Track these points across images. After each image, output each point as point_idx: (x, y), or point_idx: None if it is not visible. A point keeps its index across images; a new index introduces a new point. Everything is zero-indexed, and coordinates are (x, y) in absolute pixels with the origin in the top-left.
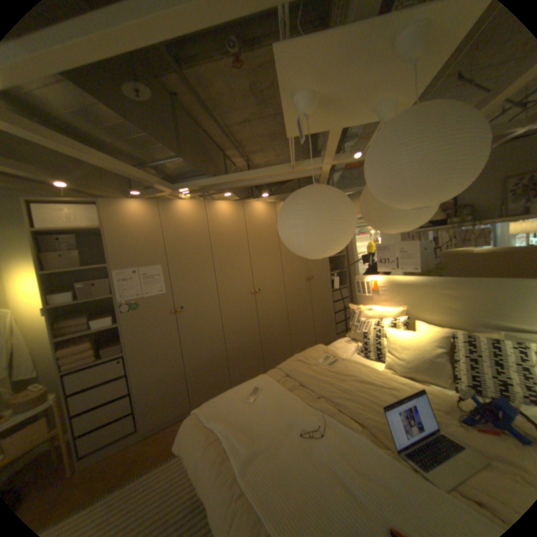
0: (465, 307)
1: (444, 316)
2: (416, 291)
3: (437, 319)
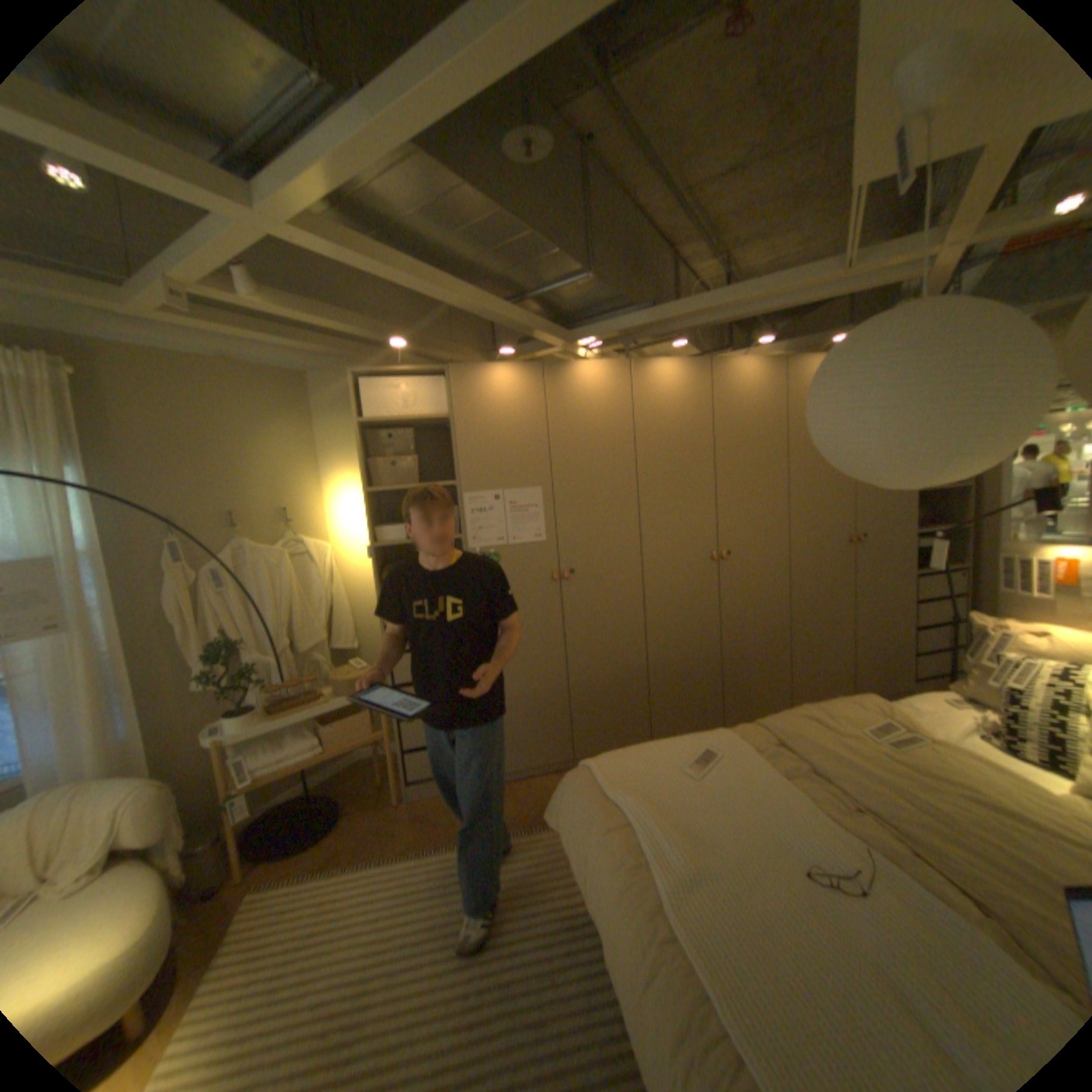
0: None
1: None
2: None
3: None
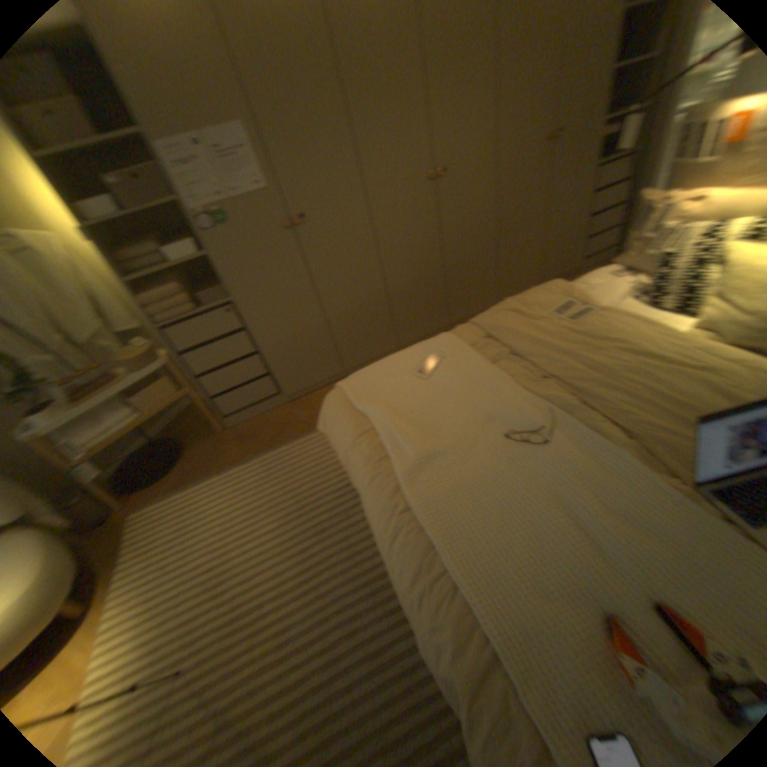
0: None
1: None
2: None
3: None
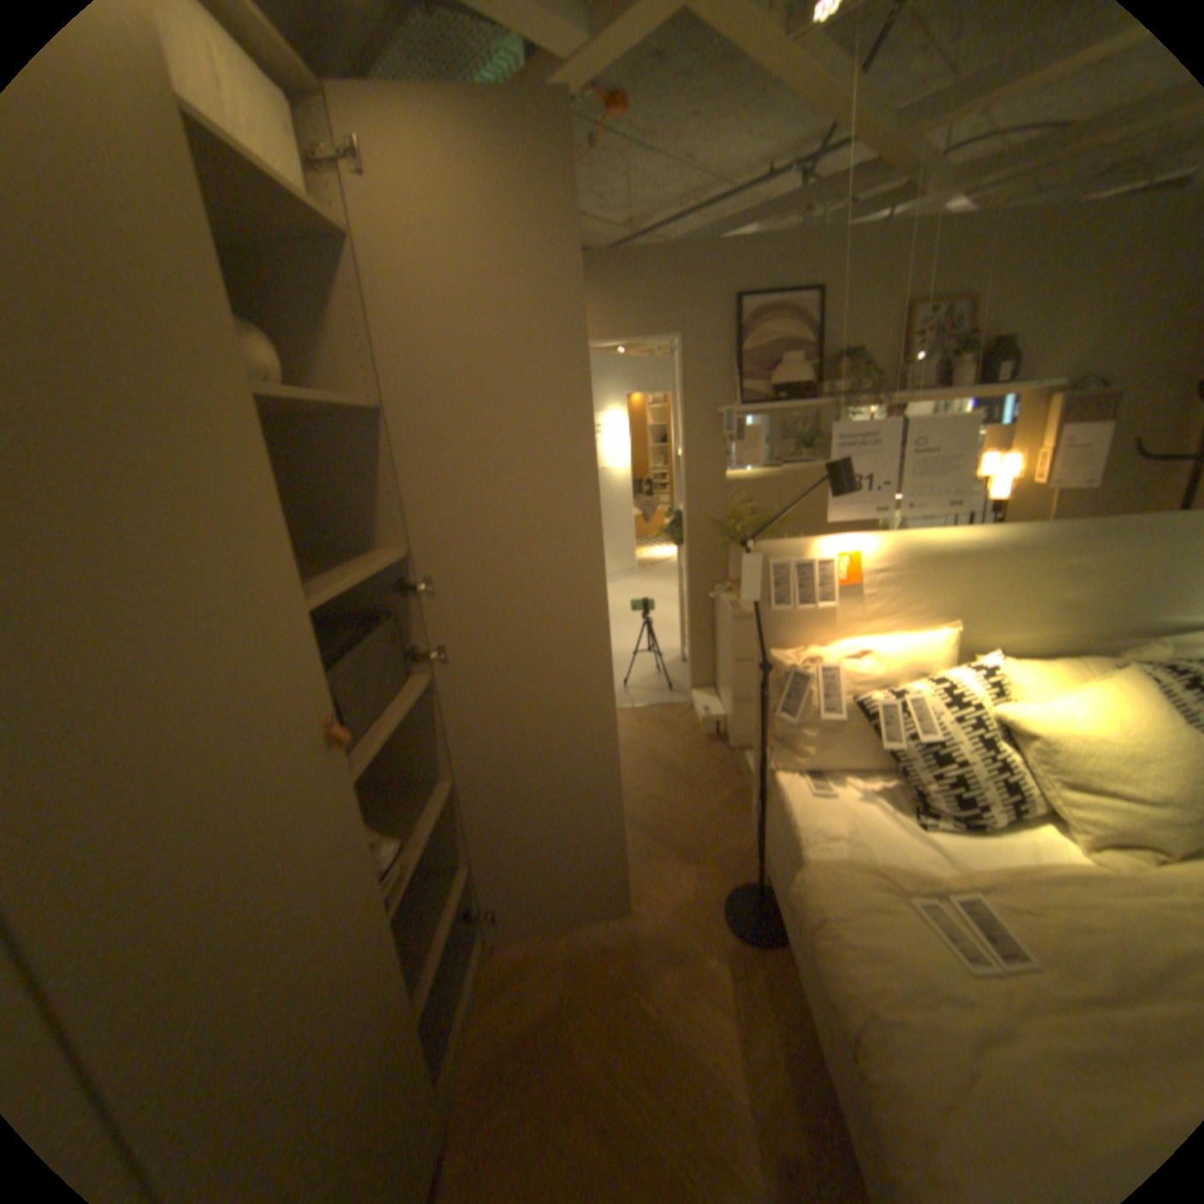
0: (1107, 594)
1: (1049, 627)
2: (991, 569)
3: (1028, 639)
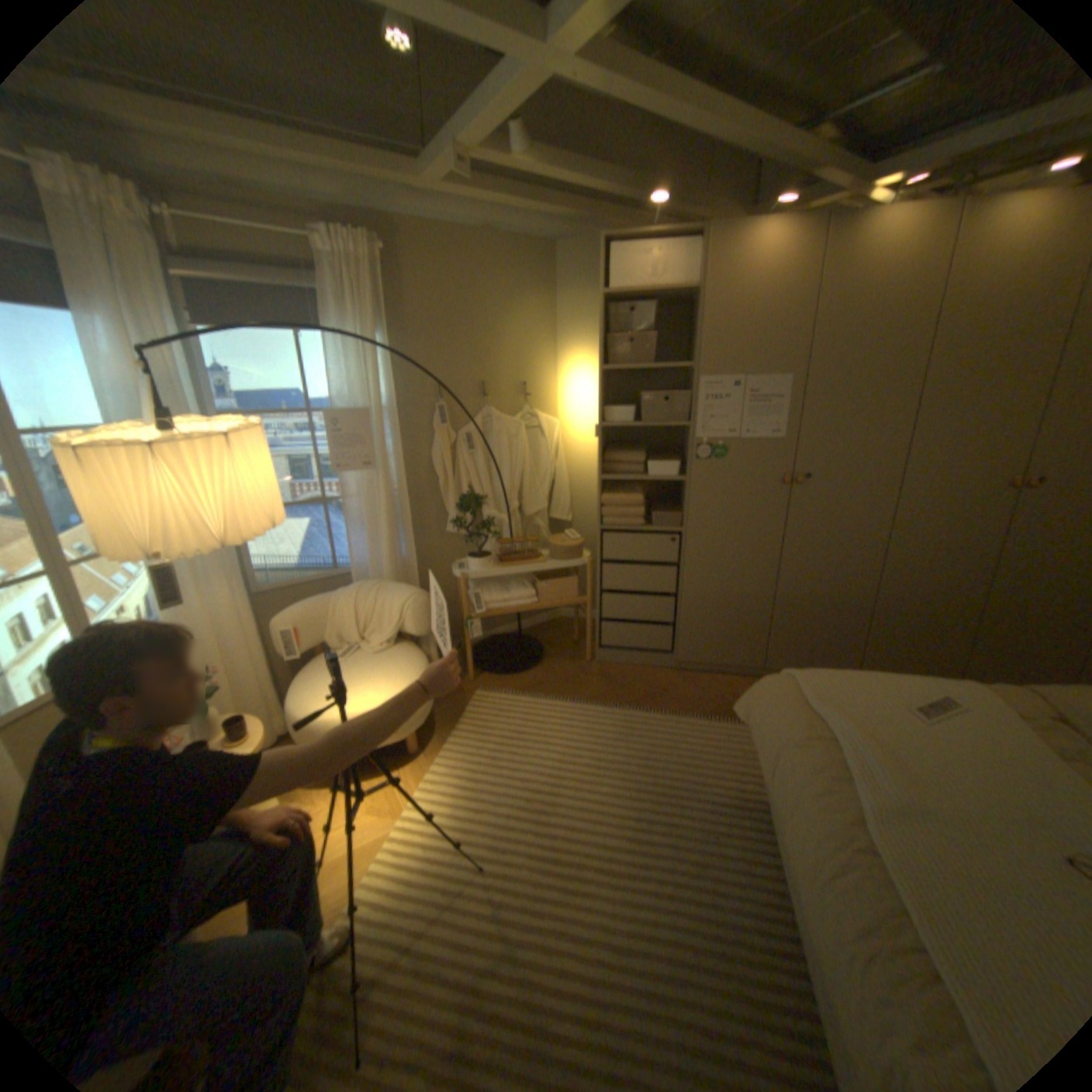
0: None
1: None
2: None
3: None
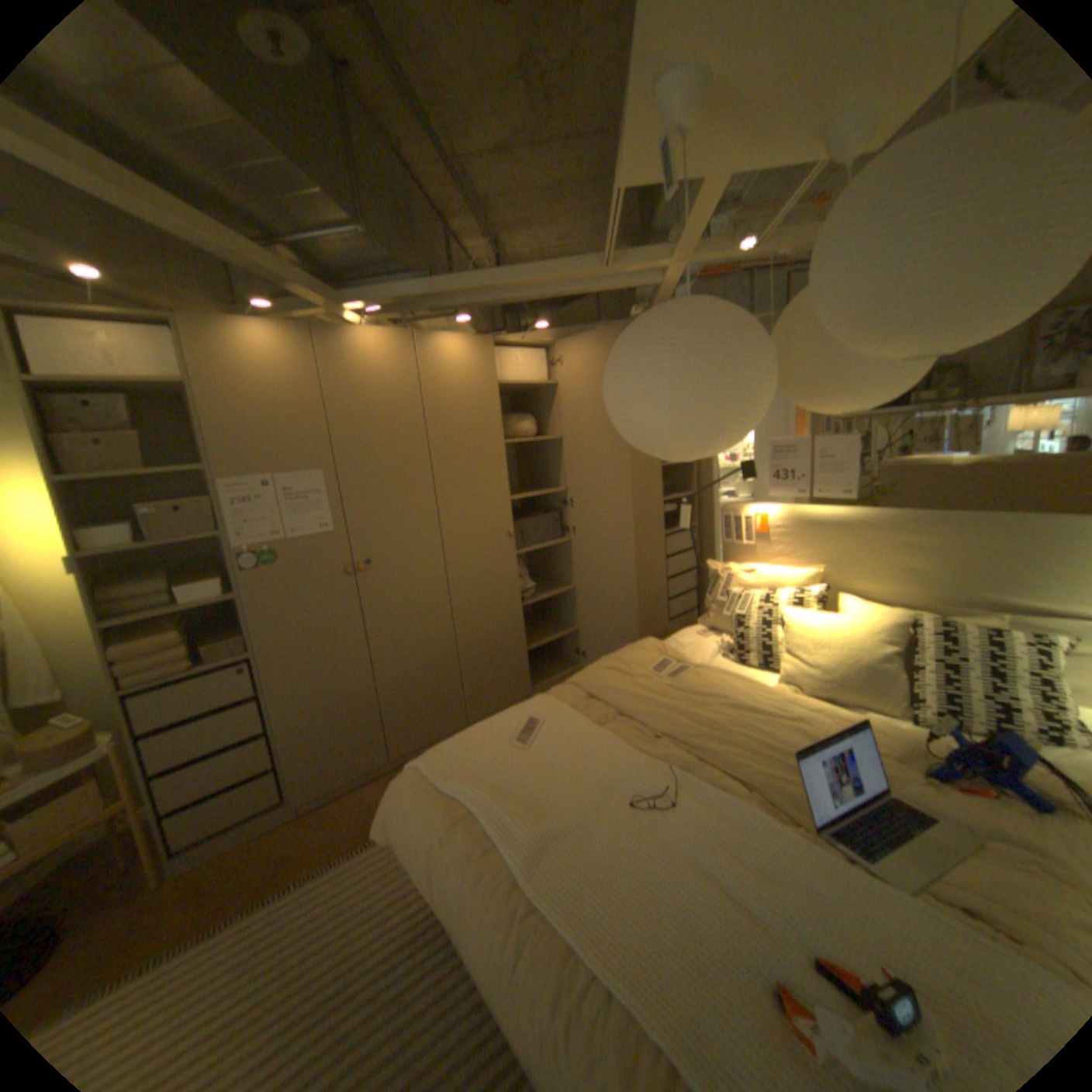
0: (941, 568)
1: (896, 585)
2: (847, 536)
3: (882, 591)
